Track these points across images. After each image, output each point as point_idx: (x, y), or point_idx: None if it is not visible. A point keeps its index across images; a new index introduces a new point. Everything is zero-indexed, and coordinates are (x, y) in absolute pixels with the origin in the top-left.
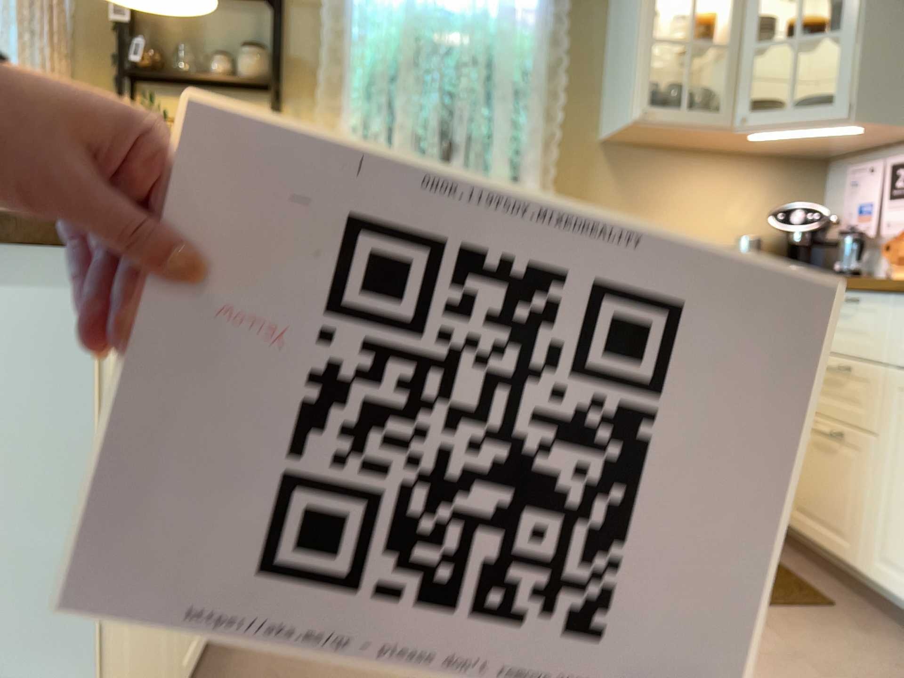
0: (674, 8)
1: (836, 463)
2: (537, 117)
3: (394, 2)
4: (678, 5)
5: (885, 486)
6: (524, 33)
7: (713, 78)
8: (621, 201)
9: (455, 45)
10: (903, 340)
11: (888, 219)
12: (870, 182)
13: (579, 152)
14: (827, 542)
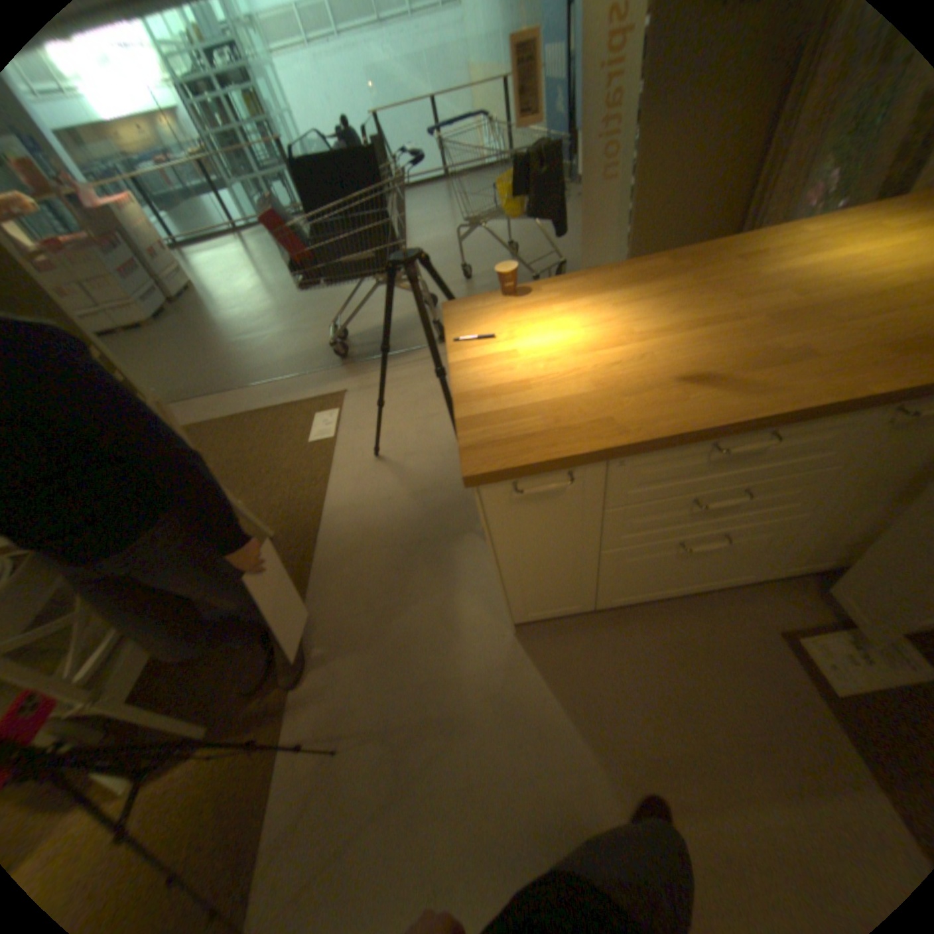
0: None
1: None
2: None
3: None
4: None
5: None
6: None
7: None
8: None
9: None
10: None
11: None
12: None
13: None
14: None
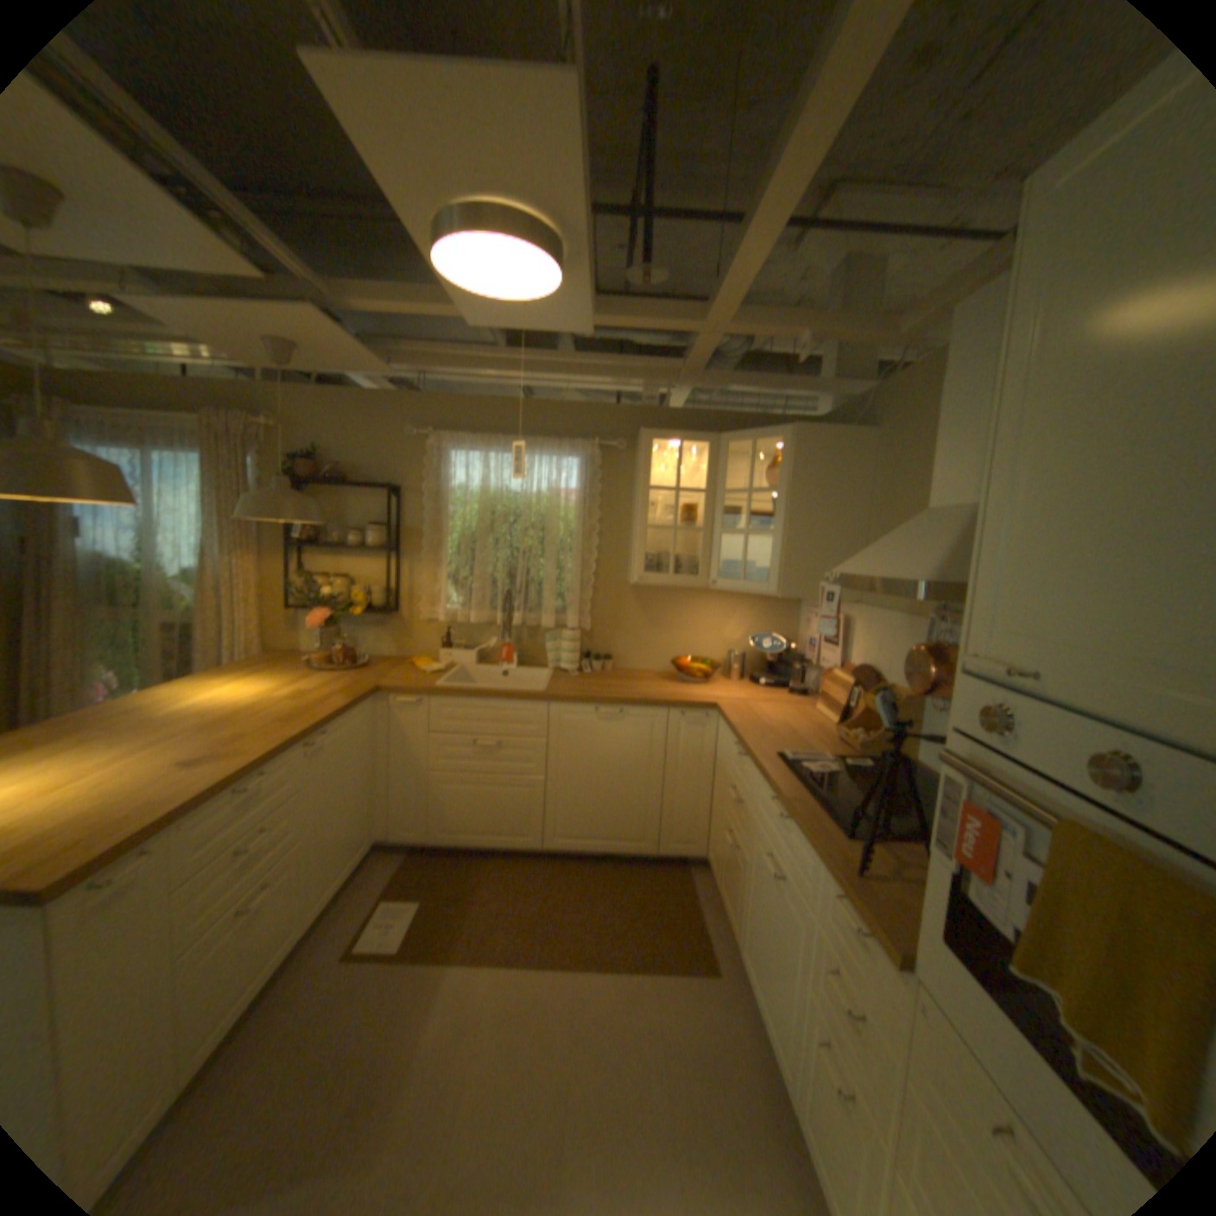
0: (671, 495)
1: (736, 864)
2: (575, 570)
3: (477, 488)
4: (679, 488)
5: (749, 896)
6: (567, 509)
7: (702, 543)
8: (643, 623)
9: (520, 516)
10: (759, 798)
11: (822, 655)
12: (815, 624)
13: (612, 588)
14: (731, 918)
